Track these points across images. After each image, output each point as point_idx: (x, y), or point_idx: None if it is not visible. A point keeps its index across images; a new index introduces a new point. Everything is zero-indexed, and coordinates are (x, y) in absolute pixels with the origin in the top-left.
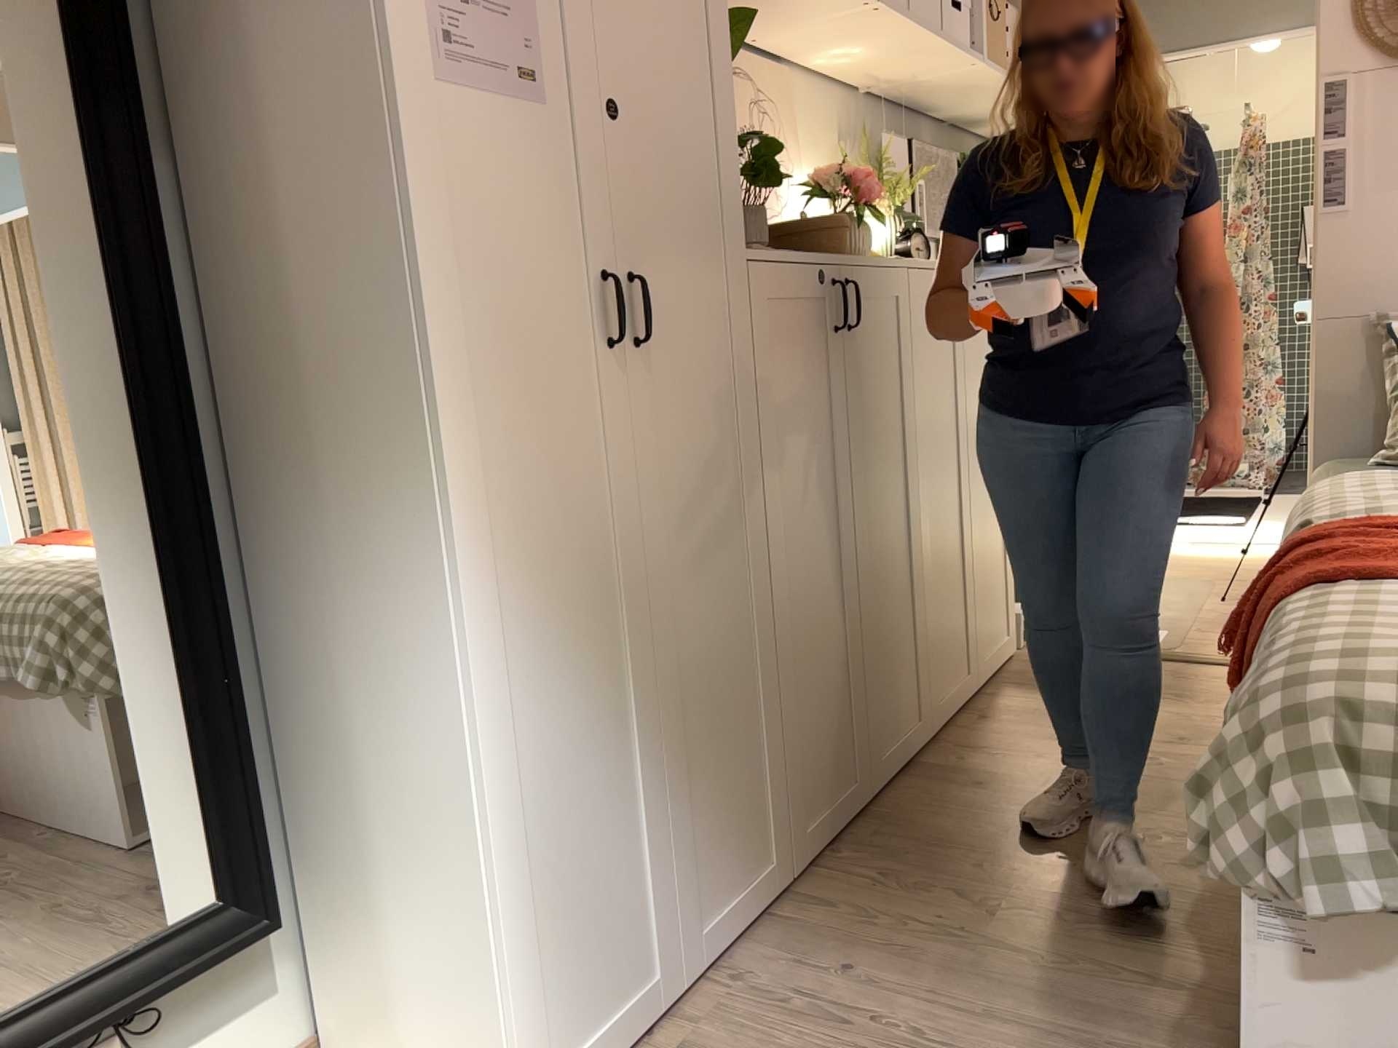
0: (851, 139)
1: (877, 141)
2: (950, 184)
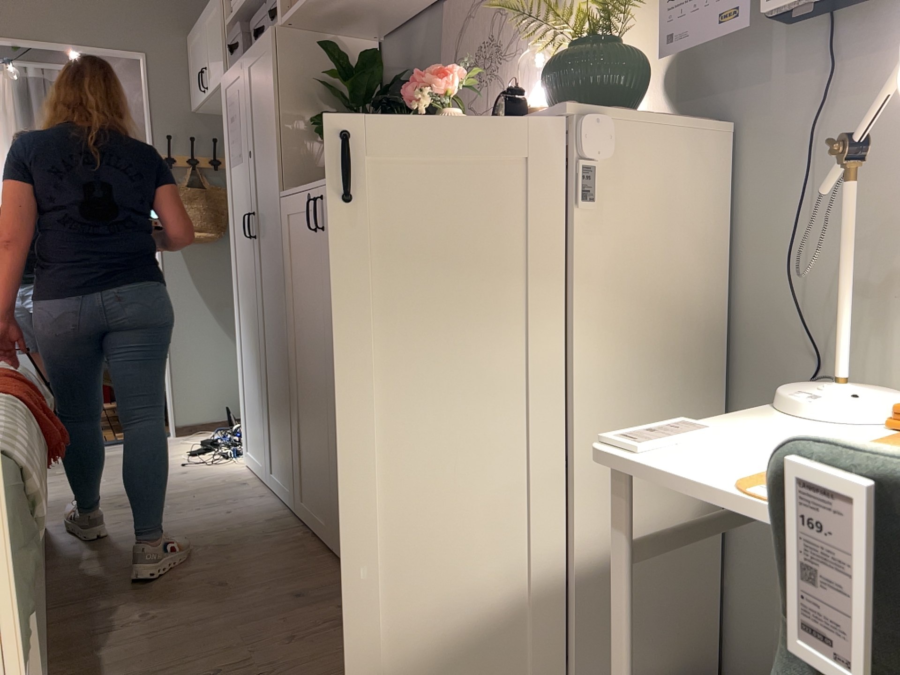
0: None
1: None
2: None
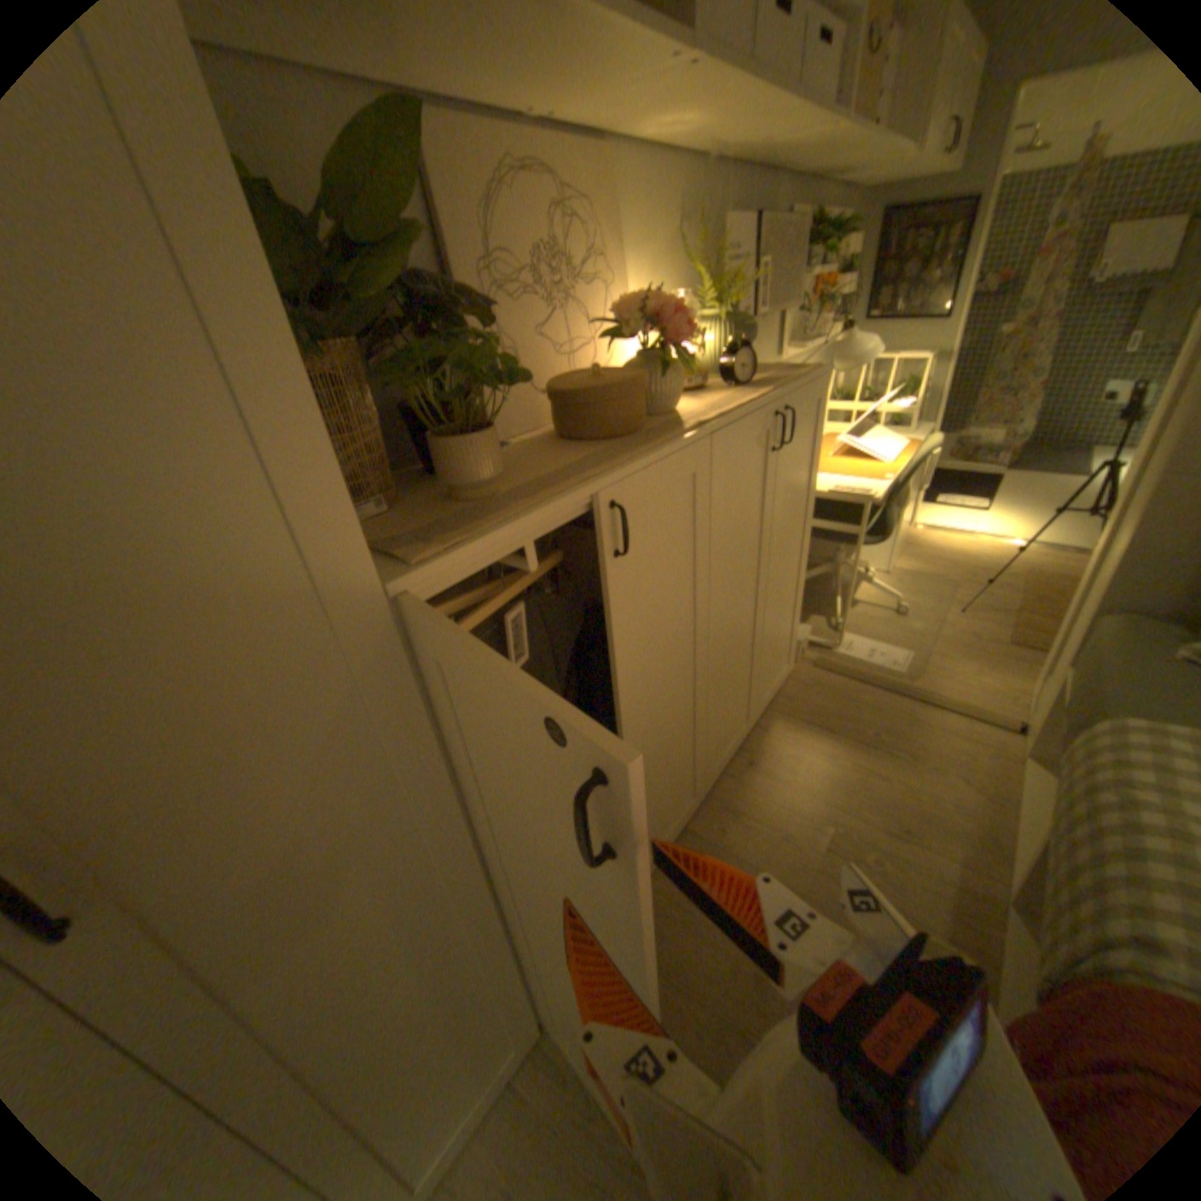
0: (696, 218)
1: (728, 212)
2: (801, 245)
